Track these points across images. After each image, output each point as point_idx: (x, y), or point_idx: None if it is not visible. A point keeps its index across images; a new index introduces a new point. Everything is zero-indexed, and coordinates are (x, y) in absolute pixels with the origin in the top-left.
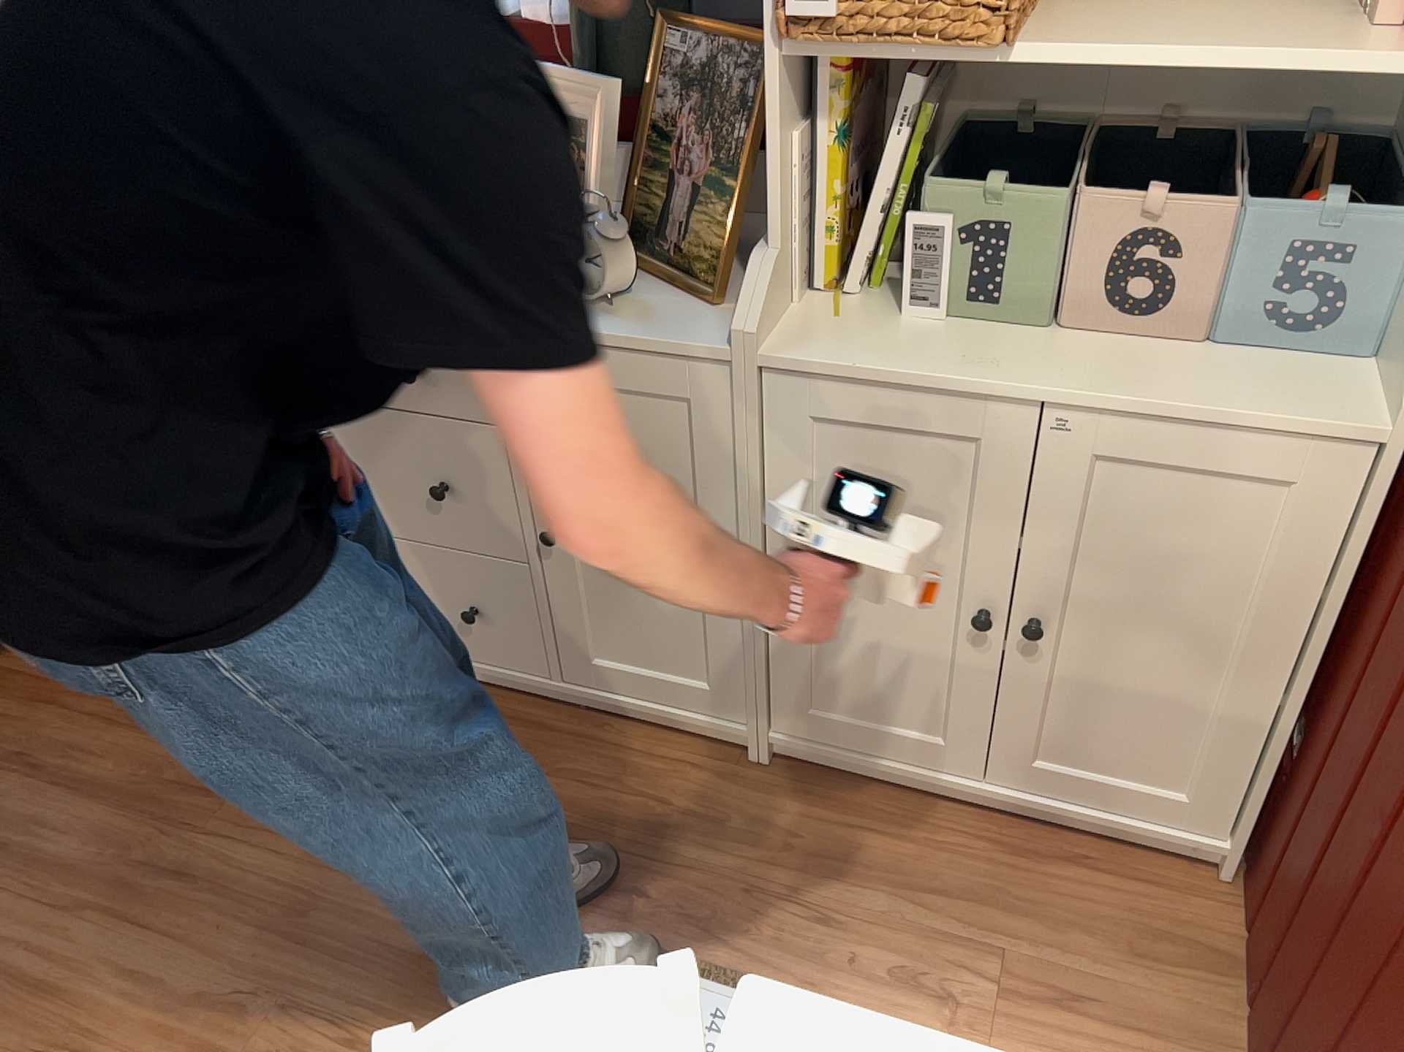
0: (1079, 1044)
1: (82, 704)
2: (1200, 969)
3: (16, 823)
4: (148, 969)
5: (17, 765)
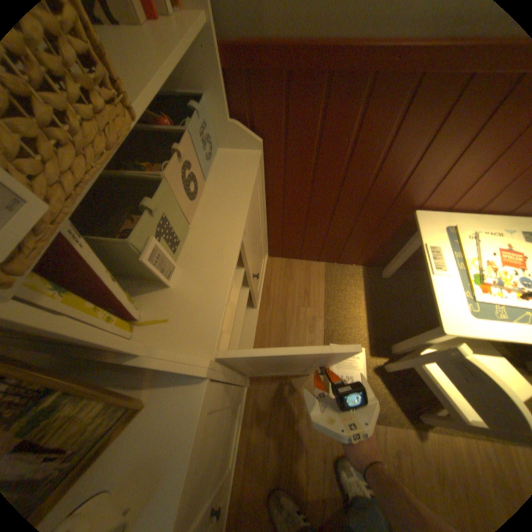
0: (318, 290)
1: None
2: (293, 266)
3: None
4: None
5: None
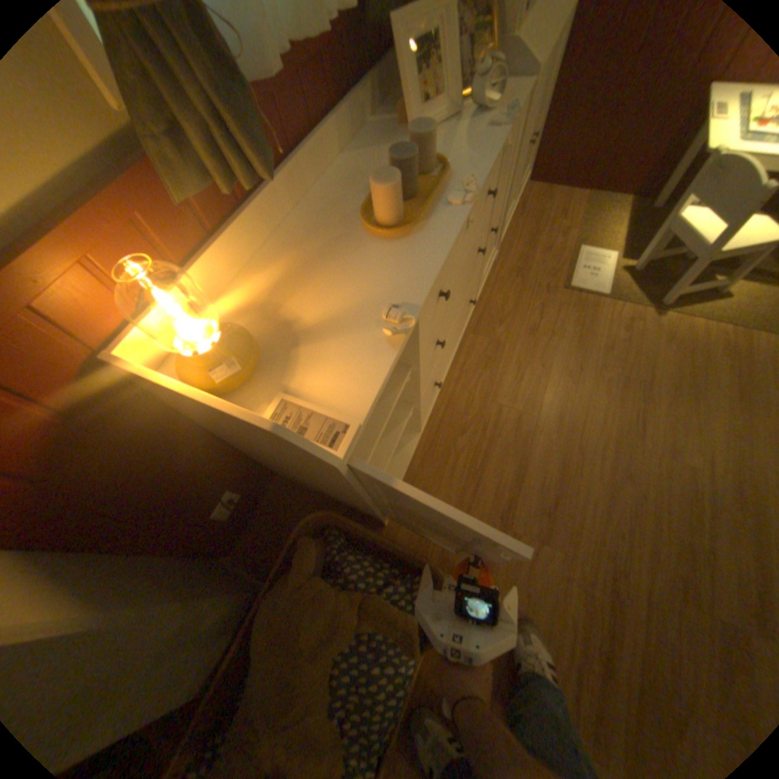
0: (576, 210)
1: (468, 507)
2: (553, 191)
3: (546, 505)
4: (604, 418)
5: (511, 523)
